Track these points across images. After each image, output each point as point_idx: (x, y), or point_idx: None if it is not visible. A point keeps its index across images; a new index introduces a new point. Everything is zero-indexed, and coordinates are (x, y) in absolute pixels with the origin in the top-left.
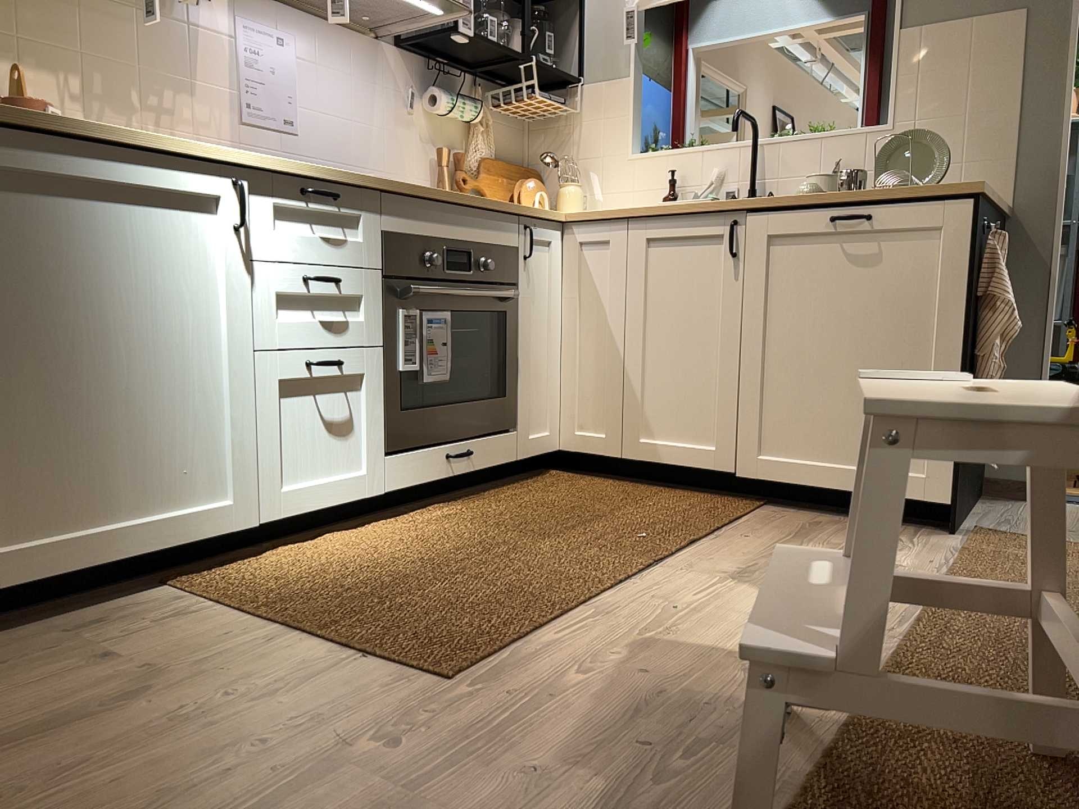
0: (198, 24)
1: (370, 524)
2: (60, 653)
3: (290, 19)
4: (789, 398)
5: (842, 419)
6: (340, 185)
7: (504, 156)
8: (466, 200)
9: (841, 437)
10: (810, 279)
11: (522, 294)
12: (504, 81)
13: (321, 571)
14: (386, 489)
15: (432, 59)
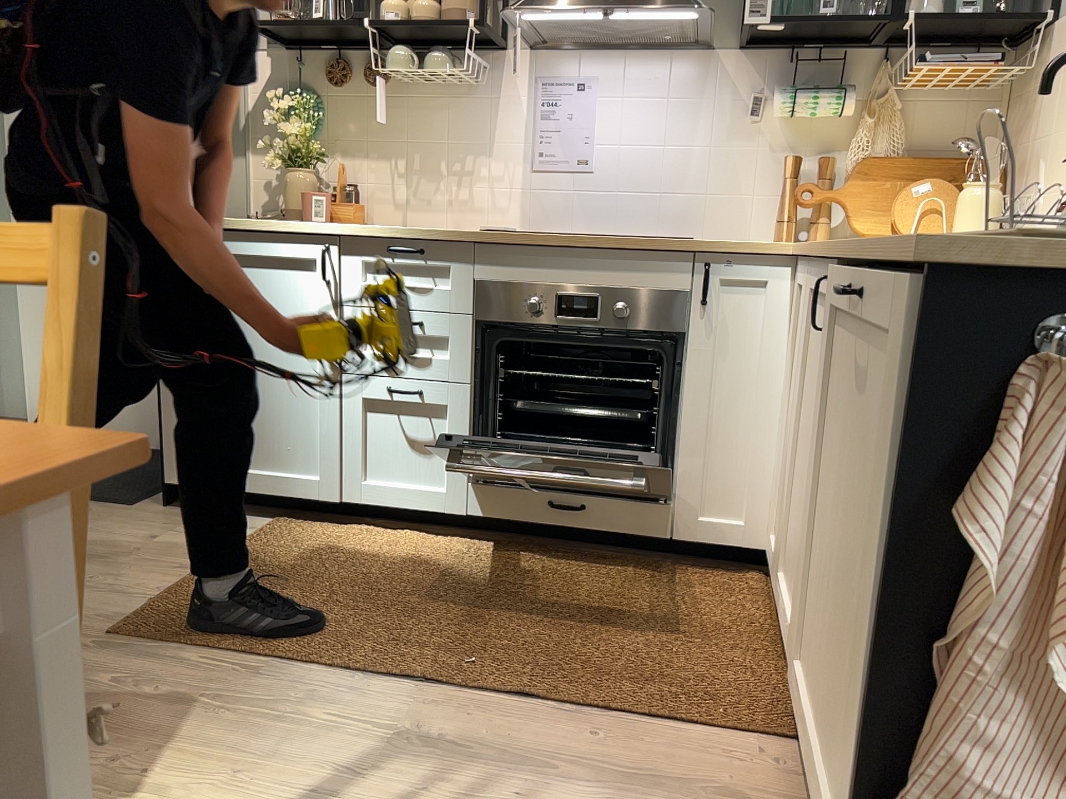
0: (496, 93)
1: (464, 540)
2: (165, 527)
3: (591, 61)
4: (824, 595)
5: (836, 668)
6: (424, 241)
7: (939, 148)
8: (588, 243)
9: (832, 697)
10: (853, 400)
11: (696, 349)
12: (938, 43)
13: (318, 549)
14: (468, 513)
15: (799, 49)
